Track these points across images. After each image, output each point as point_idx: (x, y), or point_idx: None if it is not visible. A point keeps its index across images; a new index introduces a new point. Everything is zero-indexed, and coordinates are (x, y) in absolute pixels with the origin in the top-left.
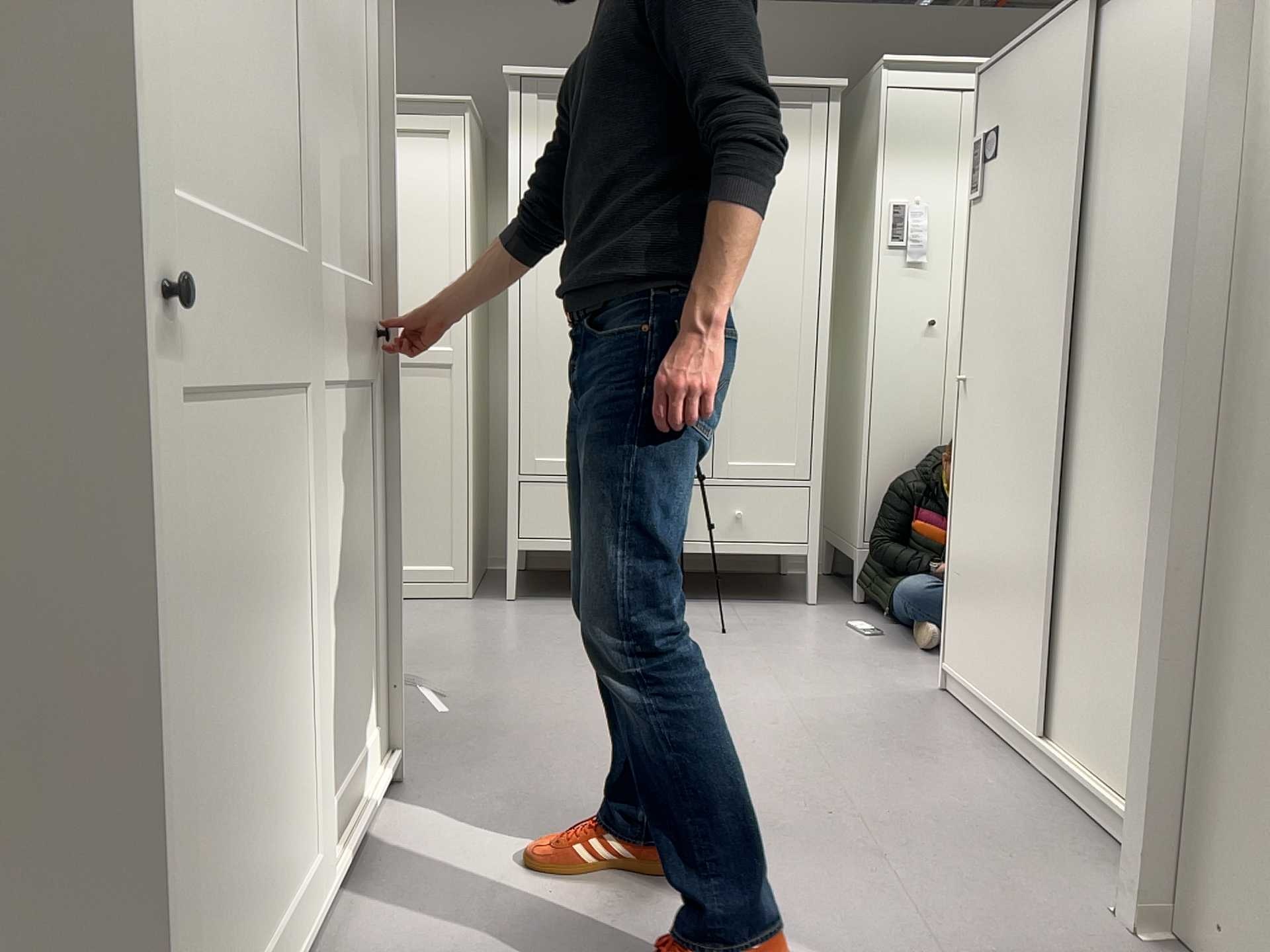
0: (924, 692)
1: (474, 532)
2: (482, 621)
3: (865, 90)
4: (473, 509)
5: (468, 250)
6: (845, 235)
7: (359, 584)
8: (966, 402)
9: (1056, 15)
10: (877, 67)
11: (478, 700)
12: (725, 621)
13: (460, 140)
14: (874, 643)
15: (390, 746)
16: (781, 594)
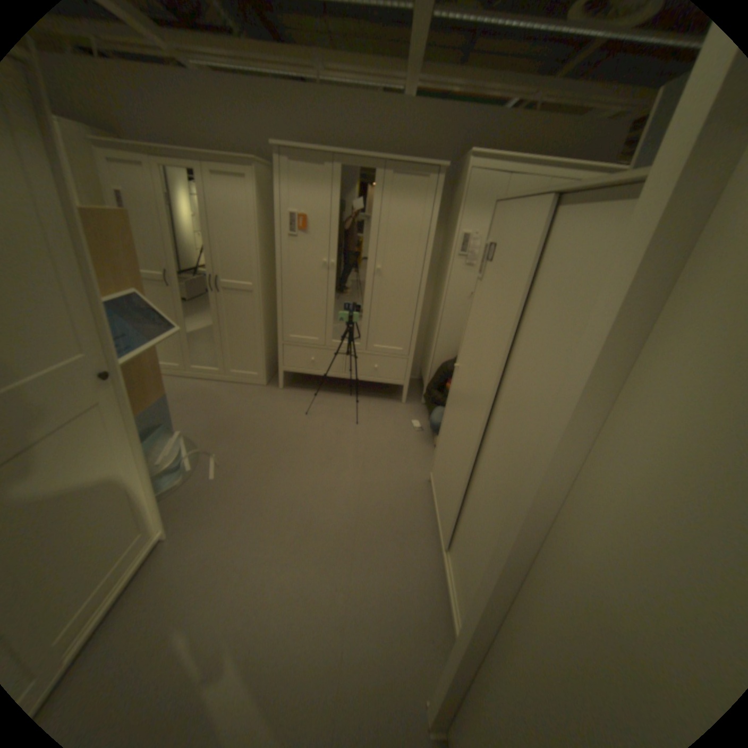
0: (420, 479)
1: (268, 359)
2: (262, 402)
3: (464, 162)
4: (266, 350)
5: (257, 237)
6: (445, 237)
7: (106, 492)
8: (456, 375)
9: (532, 192)
10: (469, 153)
11: (232, 465)
12: (361, 412)
13: (251, 179)
14: (415, 436)
15: (156, 525)
16: (393, 393)
